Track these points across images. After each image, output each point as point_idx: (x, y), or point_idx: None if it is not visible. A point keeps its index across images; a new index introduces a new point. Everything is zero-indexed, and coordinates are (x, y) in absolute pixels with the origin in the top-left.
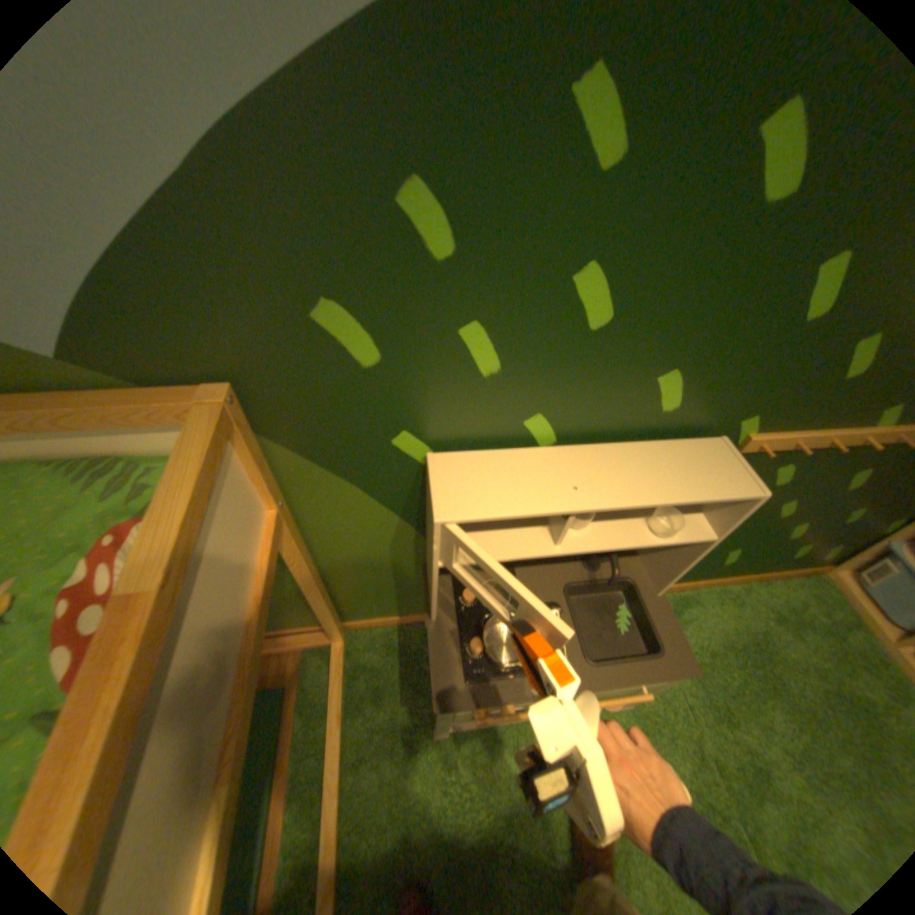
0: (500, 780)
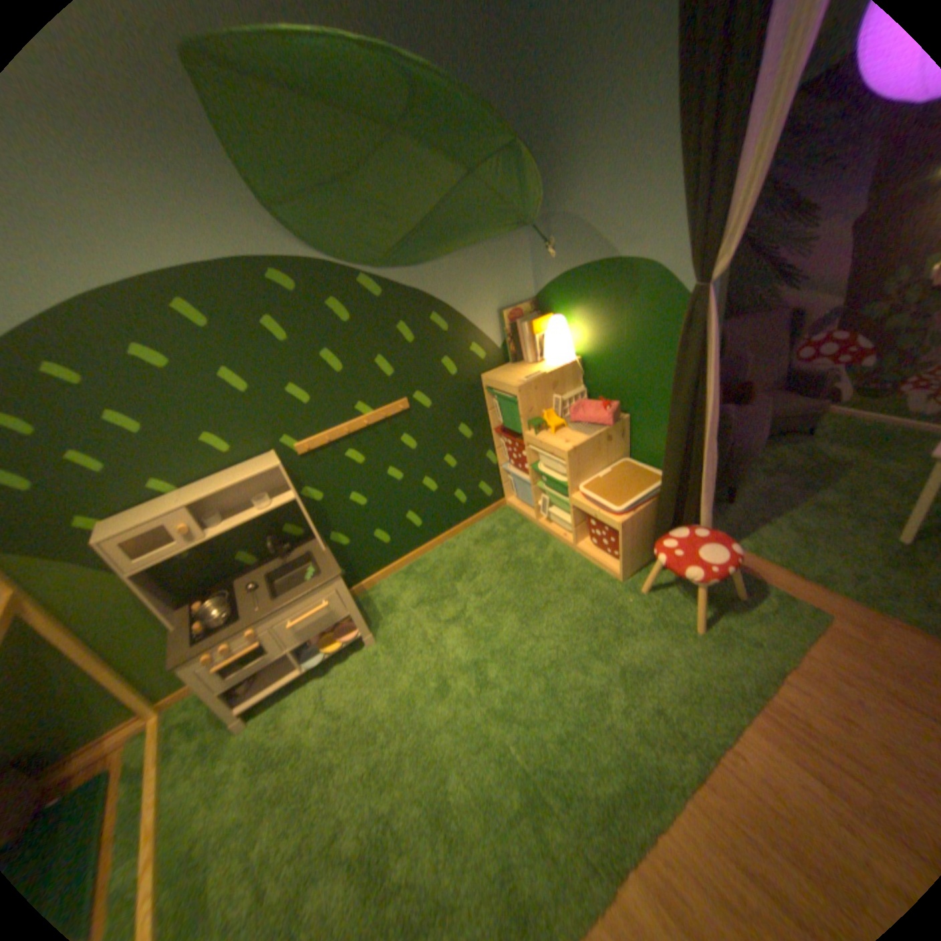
0: (286, 729)
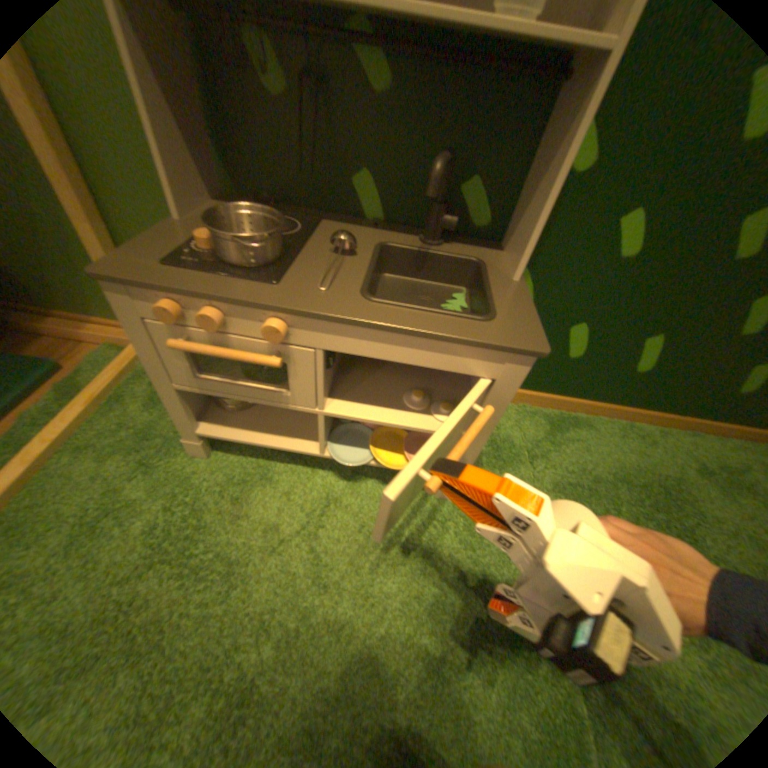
0: (247, 520)
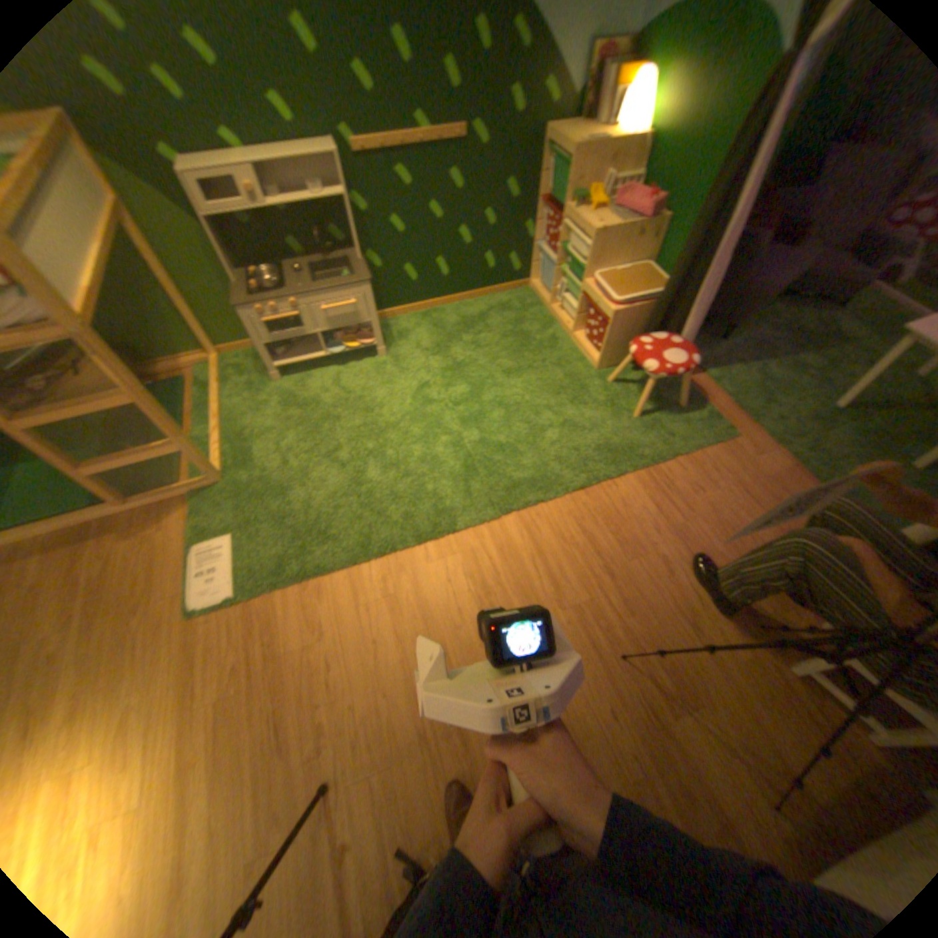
0: (309, 390)
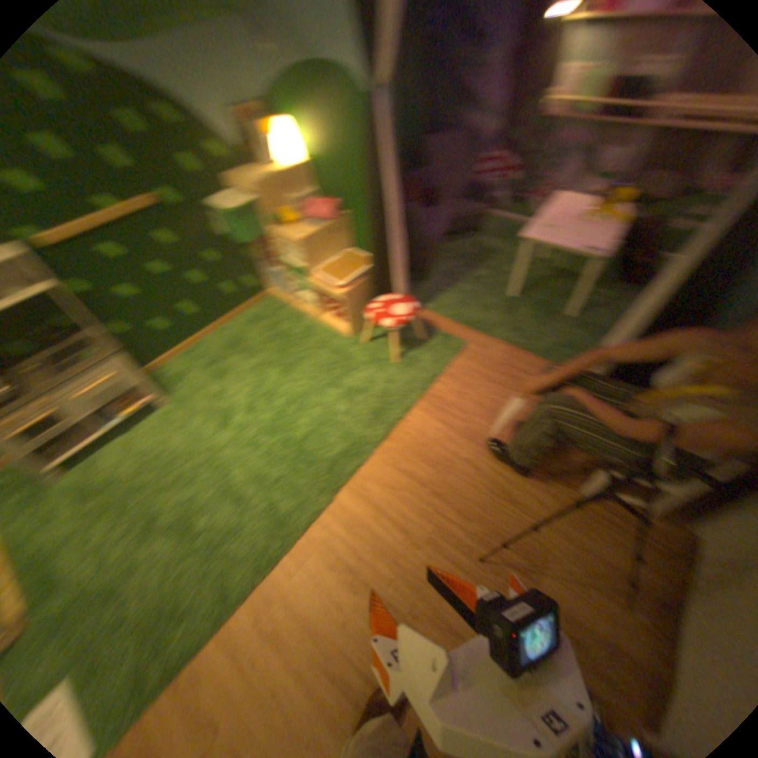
0: (96, 475)
